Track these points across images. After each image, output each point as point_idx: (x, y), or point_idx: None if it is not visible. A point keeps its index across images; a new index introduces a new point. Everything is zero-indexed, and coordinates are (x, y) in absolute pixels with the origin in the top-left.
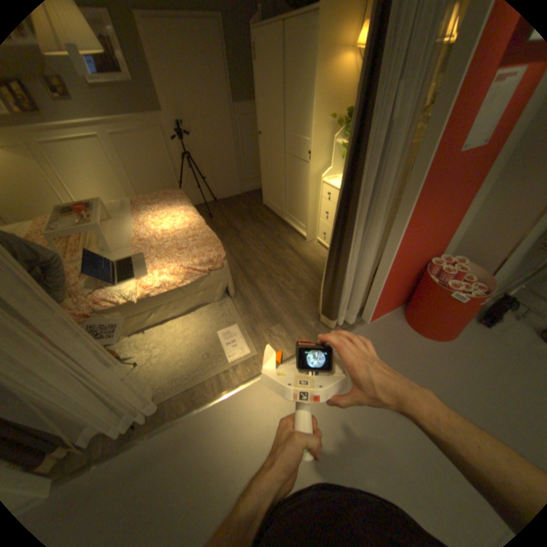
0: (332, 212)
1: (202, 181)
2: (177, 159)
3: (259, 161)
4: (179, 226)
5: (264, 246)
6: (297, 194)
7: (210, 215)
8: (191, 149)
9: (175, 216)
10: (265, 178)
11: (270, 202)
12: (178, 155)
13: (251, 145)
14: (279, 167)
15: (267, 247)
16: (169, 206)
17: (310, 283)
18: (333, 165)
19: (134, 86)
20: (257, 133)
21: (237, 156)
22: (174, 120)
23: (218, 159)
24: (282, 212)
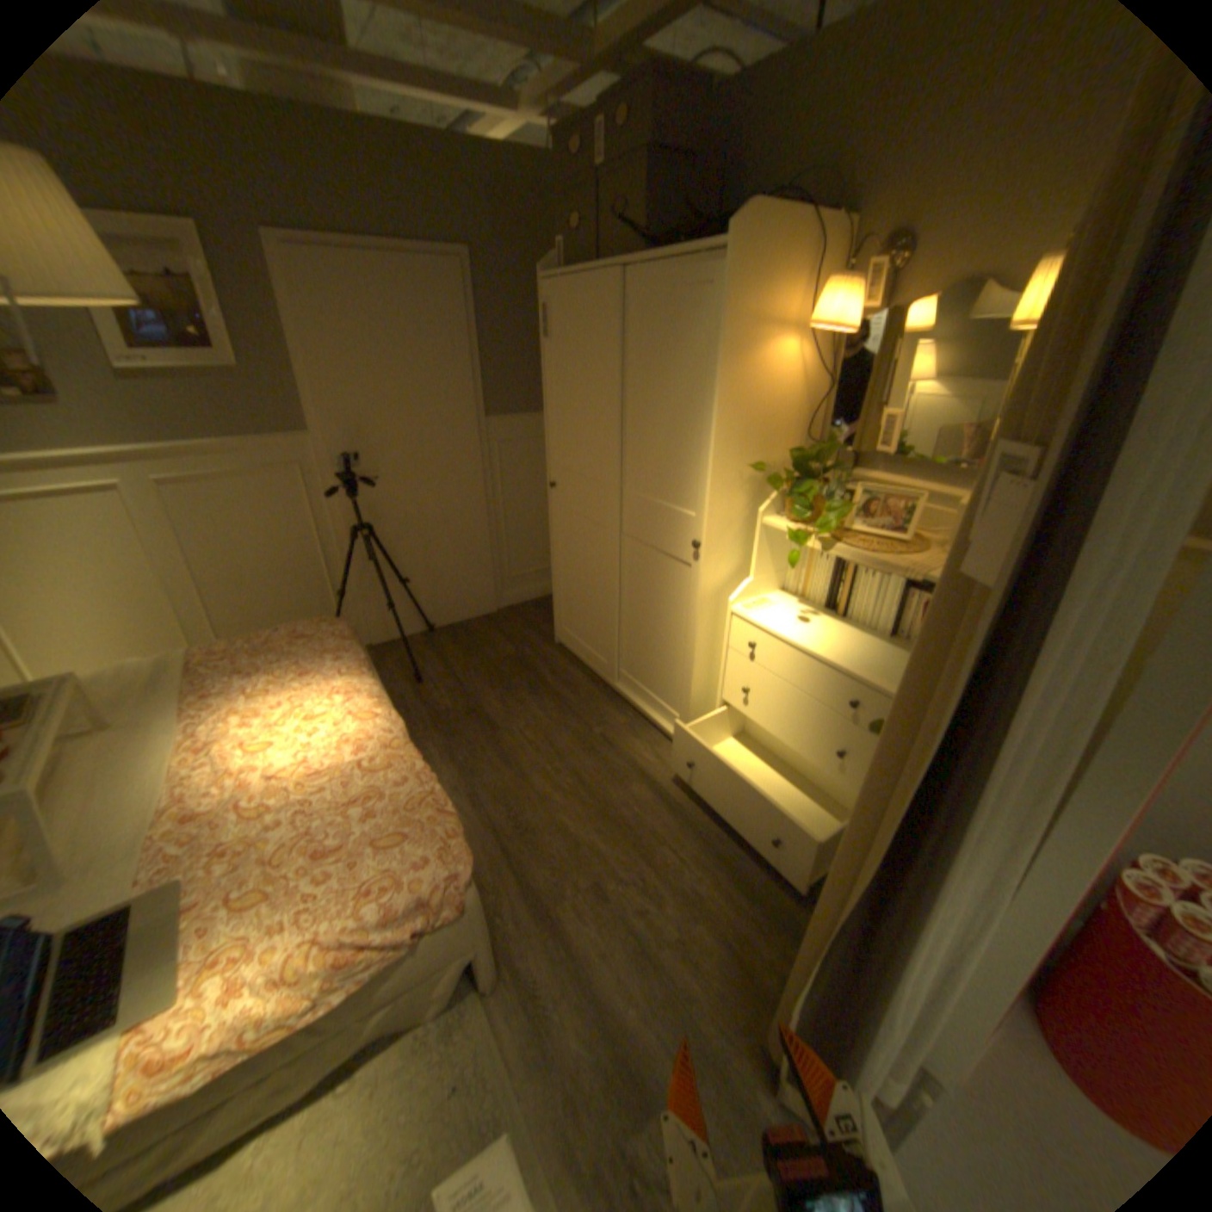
0: (760, 691)
1: (398, 587)
2: (337, 538)
3: (542, 538)
4: (324, 755)
5: (571, 774)
6: (656, 635)
7: (415, 676)
8: (378, 514)
9: (313, 718)
10: (564, 584)
11: (575, 639)
12: (341, 528)
13: (524, 504)
14: (604, 566)
15: (579, 779)
16: (298, 681)
17: (725, 912)
18: (751, 572)
19: (241, 378)
20: (538, 479)
21: (490, 527)
22: (338, 451)
23: (444, 537)
24: (611, 670)
